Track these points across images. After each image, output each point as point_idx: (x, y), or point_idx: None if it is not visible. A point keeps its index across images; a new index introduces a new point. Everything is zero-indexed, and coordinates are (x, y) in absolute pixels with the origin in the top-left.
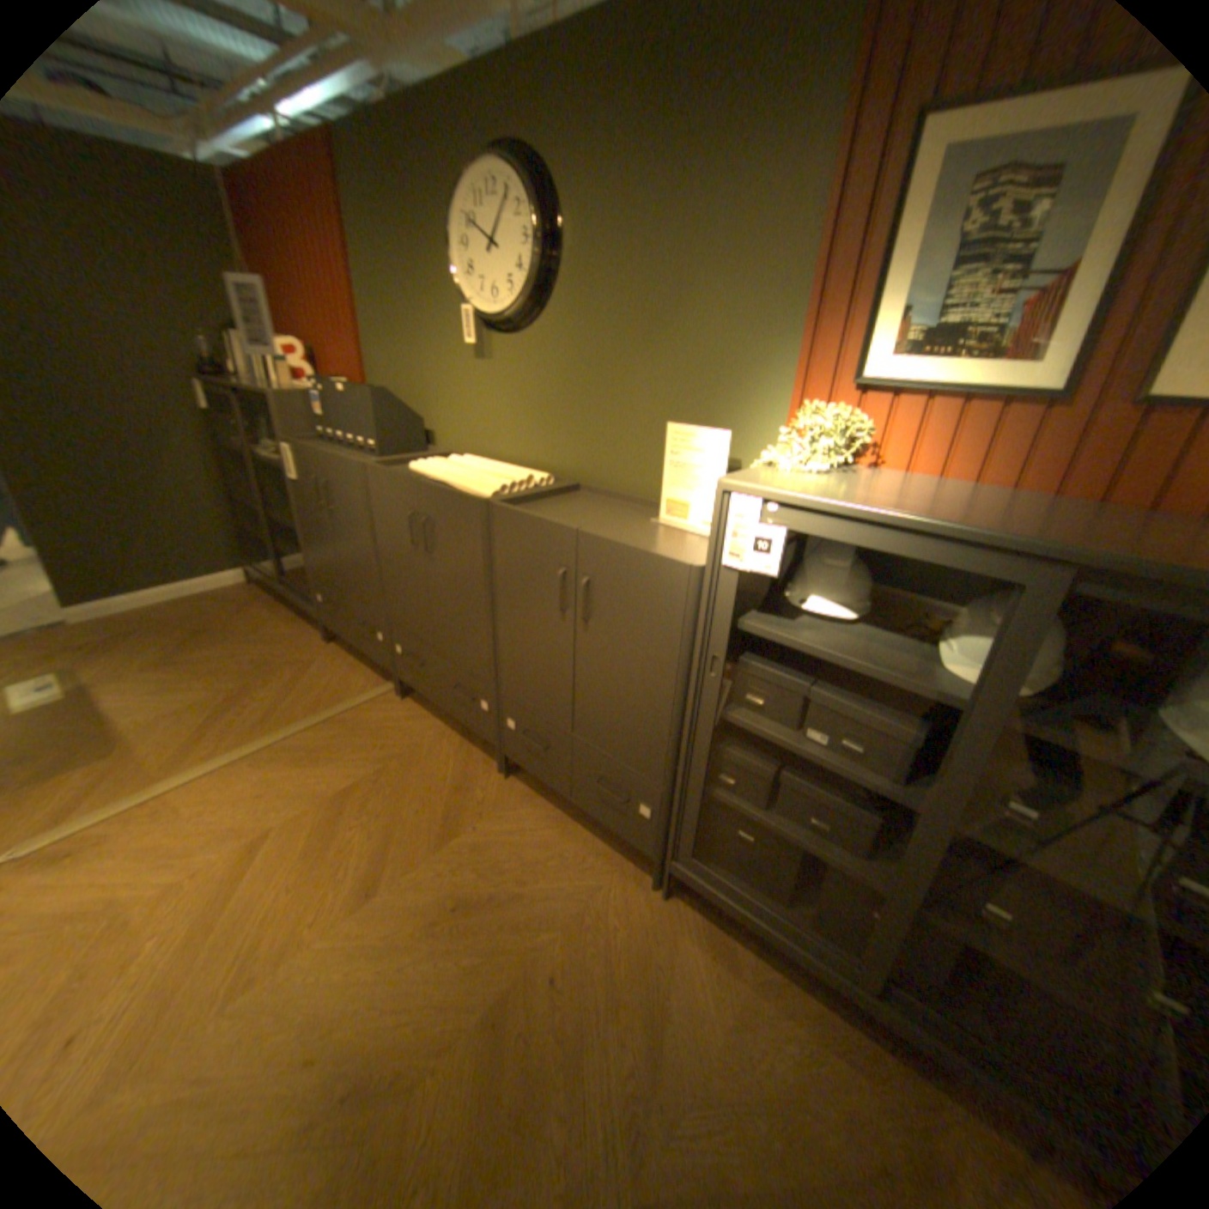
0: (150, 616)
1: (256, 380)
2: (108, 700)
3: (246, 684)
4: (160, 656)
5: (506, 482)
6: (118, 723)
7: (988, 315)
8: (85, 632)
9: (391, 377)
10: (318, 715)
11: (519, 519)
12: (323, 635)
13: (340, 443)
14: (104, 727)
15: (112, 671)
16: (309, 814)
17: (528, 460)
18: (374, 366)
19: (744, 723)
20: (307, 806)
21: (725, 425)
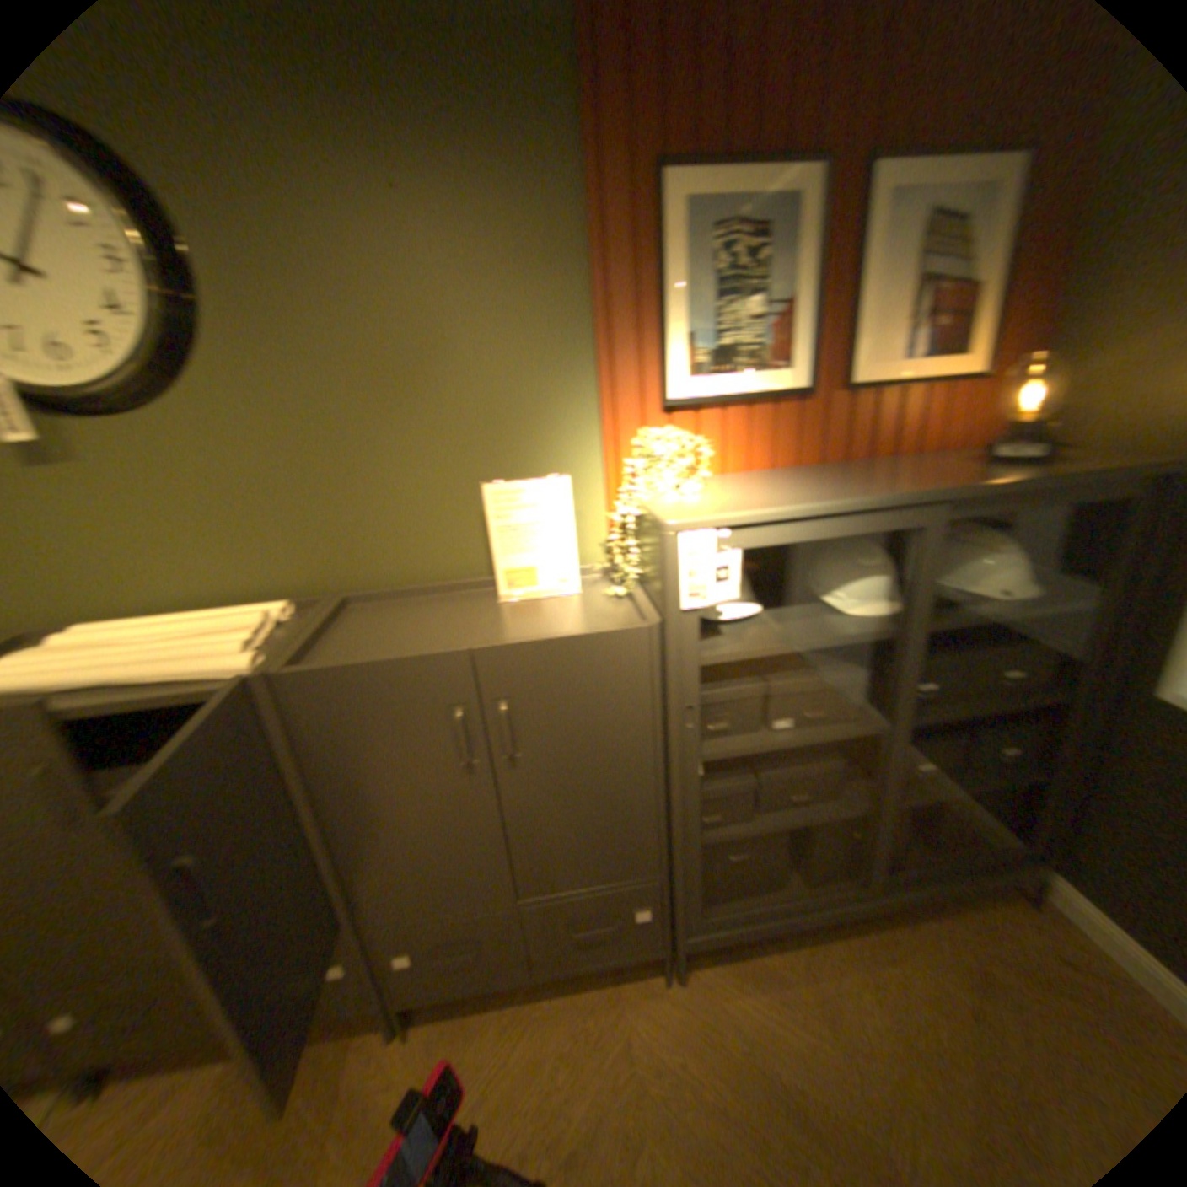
0: None
1: None
2: None
3: None
4: None
5: (237, 634)
6: None
7: (749, 334)
8: None
9: None
10: None
11: (348, 673)
12: None
13: None
14: None
15: None
16: None
17: (217, 593)
18: None
19: (723, 752)
20: None
21: (539, 471)
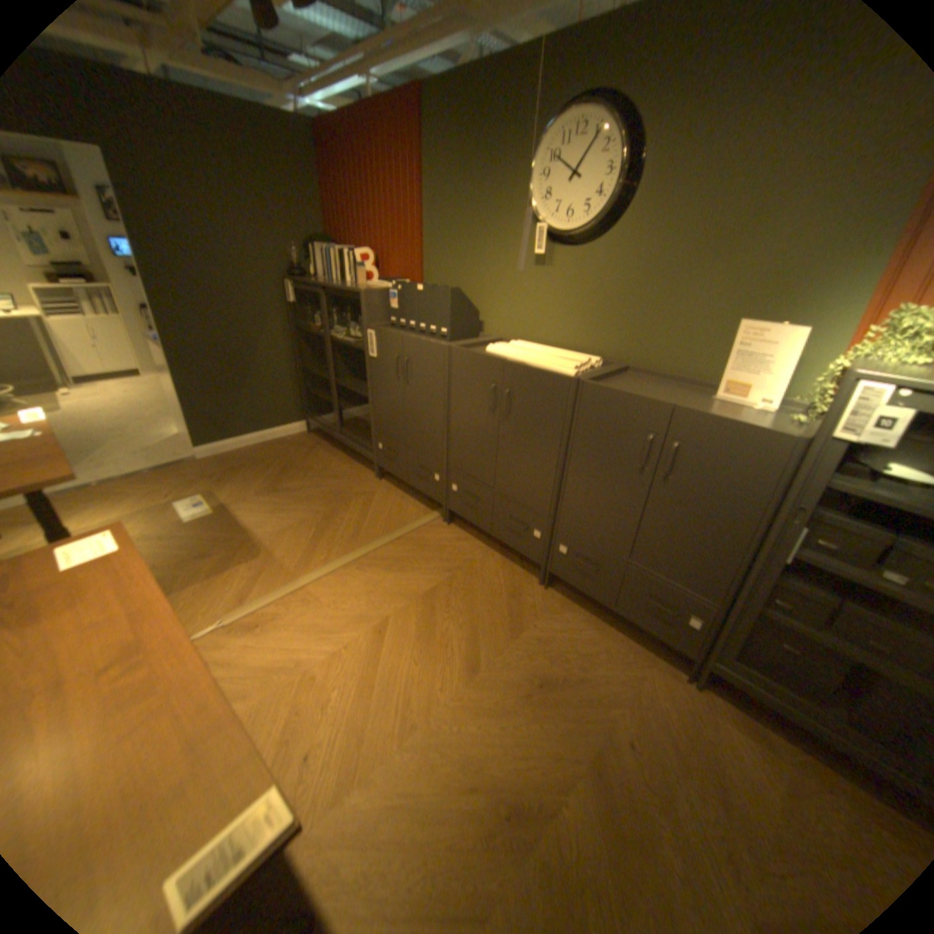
0: (250, 454)
1: (334, 280)
2: (243, 514)
3: (333, 507)
4: (267, 484)
5: (575, 363)
6: (257, 531)
7: None
8: (211, 463)
9: (450, 279)
10: (393, 533)
11: (611, 393)
12: (379, 473)
13: (412, 330)
14: (248, 534)
15: (239, 493)
16: (411, 606)
17: (575, 345)
18: (434, 270)
19: (818, 563)
20: (407, 600)
21: (793, 321)
